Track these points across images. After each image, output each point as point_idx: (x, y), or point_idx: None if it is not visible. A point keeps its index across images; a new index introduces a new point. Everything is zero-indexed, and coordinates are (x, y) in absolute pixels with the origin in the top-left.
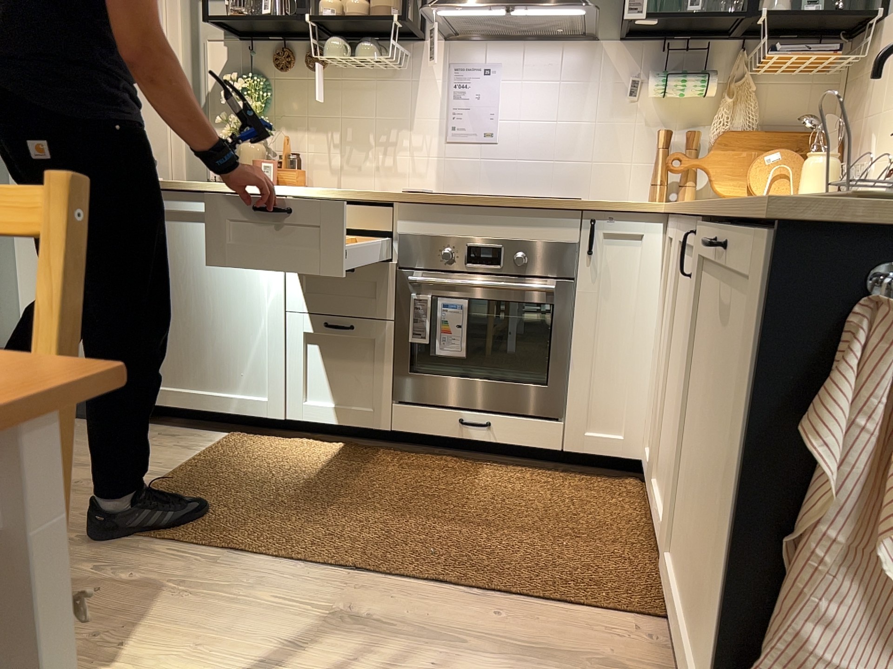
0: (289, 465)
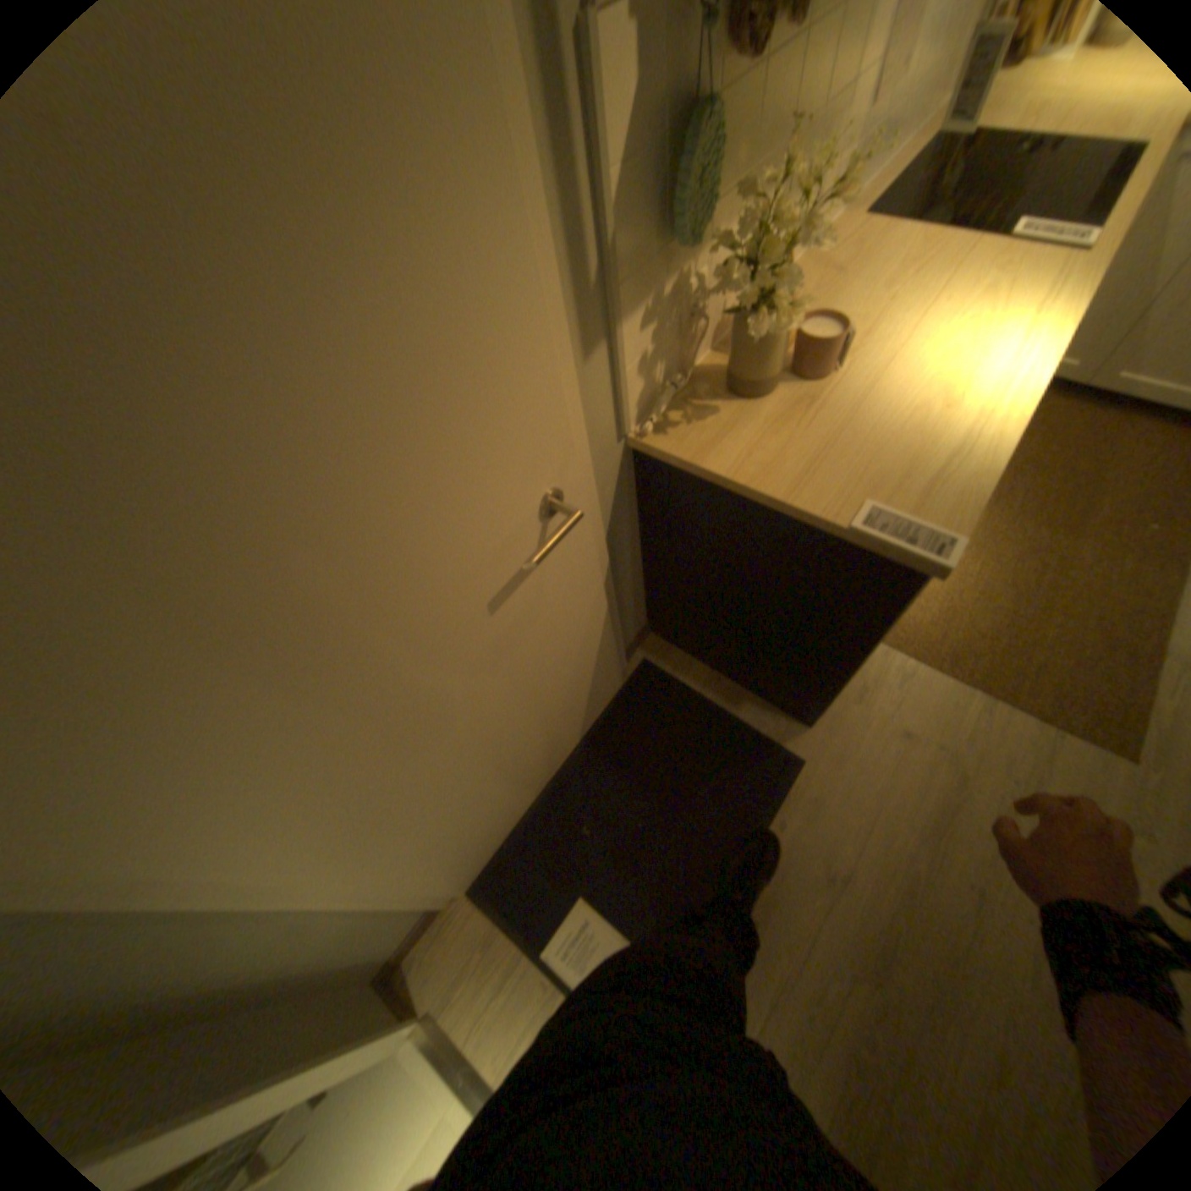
0: (976, 594)
